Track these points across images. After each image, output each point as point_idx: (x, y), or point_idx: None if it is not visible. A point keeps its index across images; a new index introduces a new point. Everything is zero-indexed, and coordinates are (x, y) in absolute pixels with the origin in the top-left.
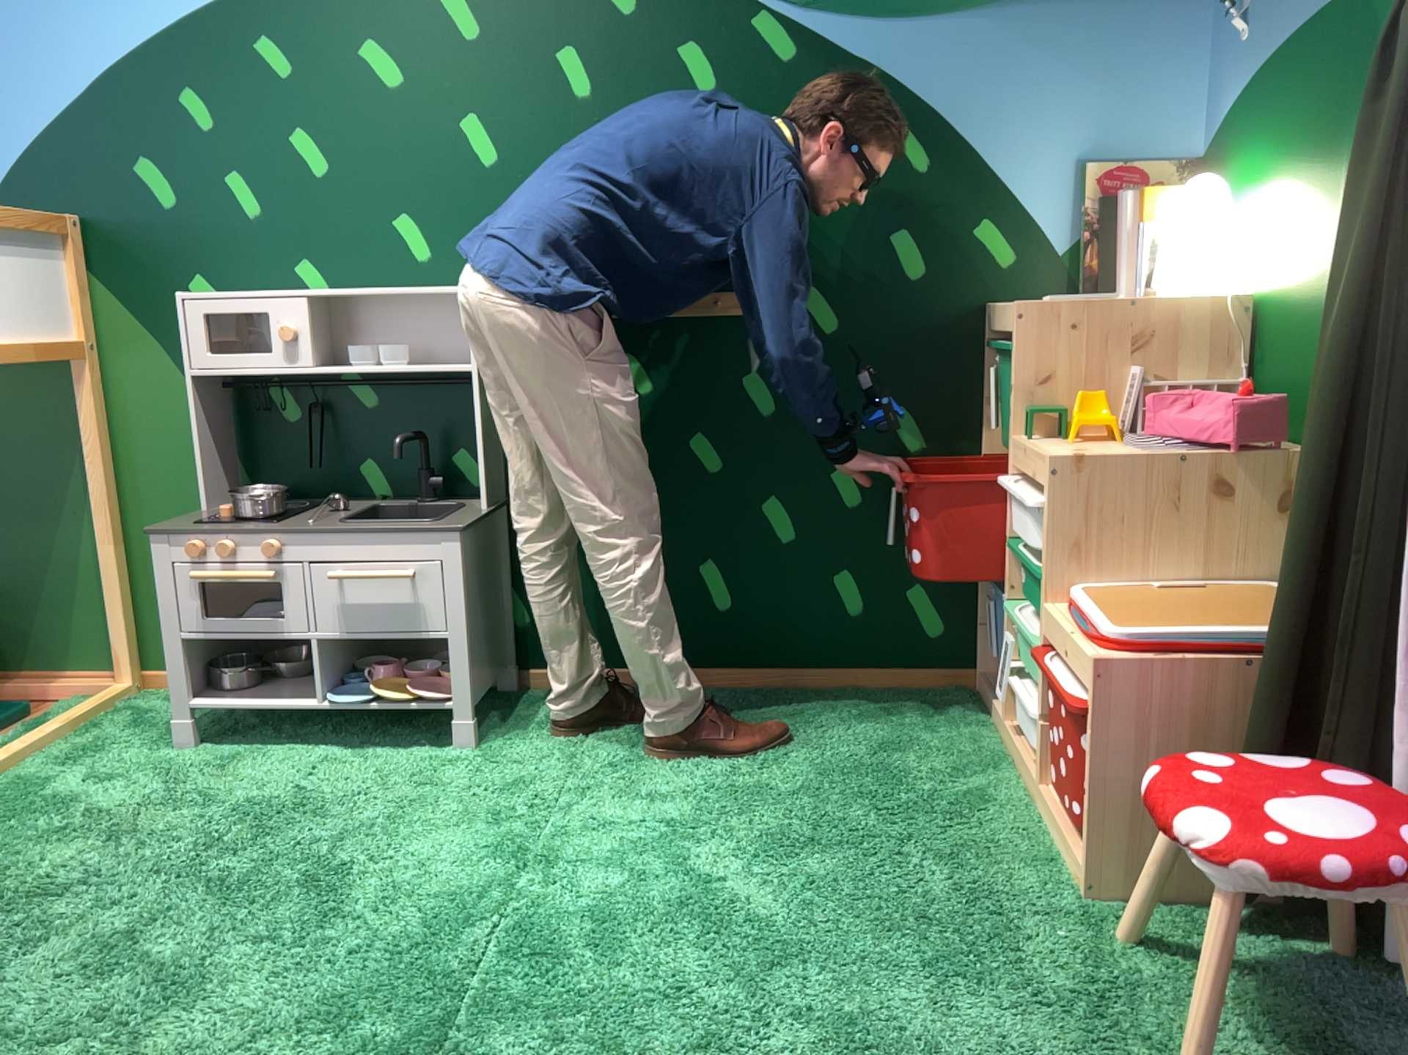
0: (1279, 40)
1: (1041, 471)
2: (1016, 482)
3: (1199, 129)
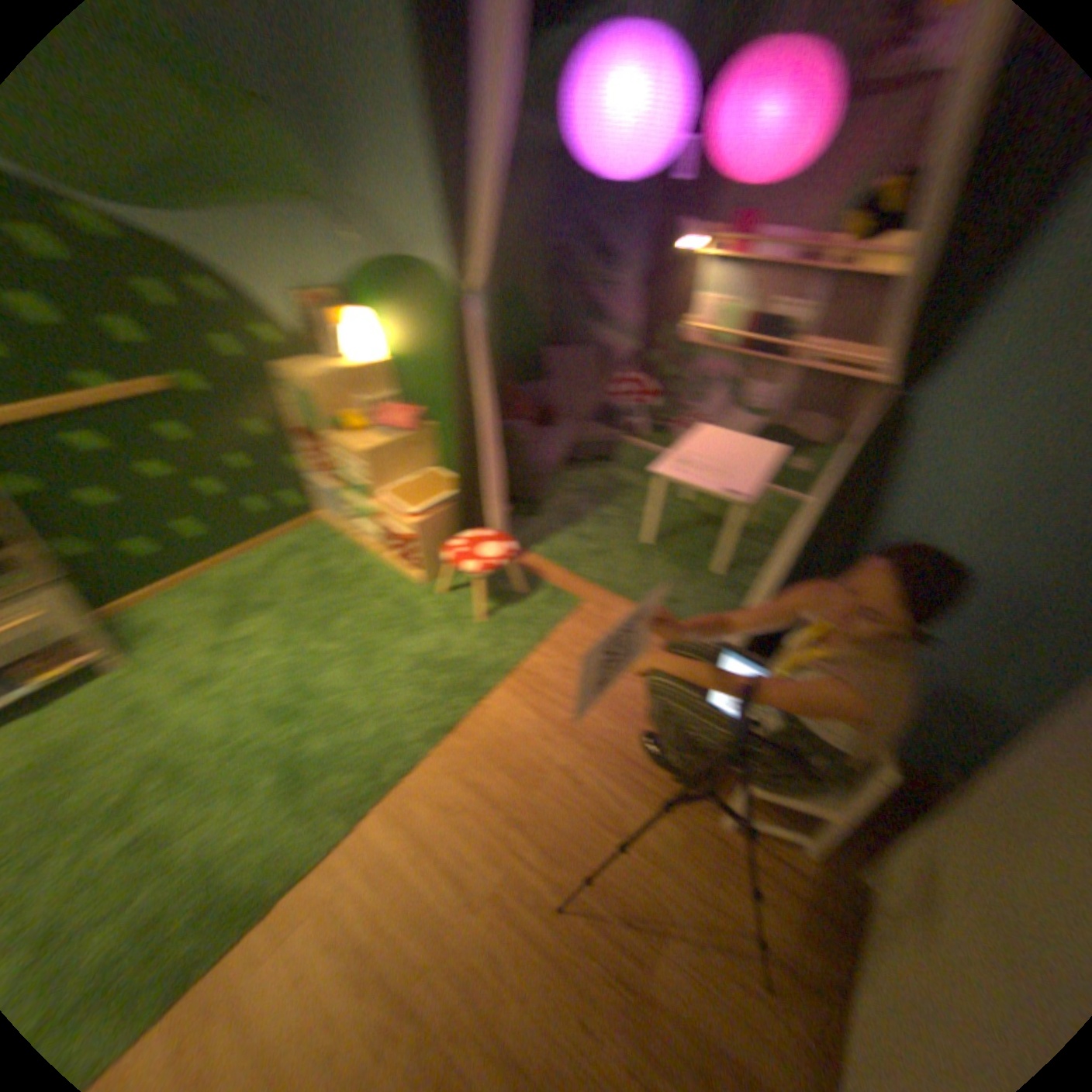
0: (368, 255)
1: (347, 456)
2: (323, 451)
3: (329, 272)
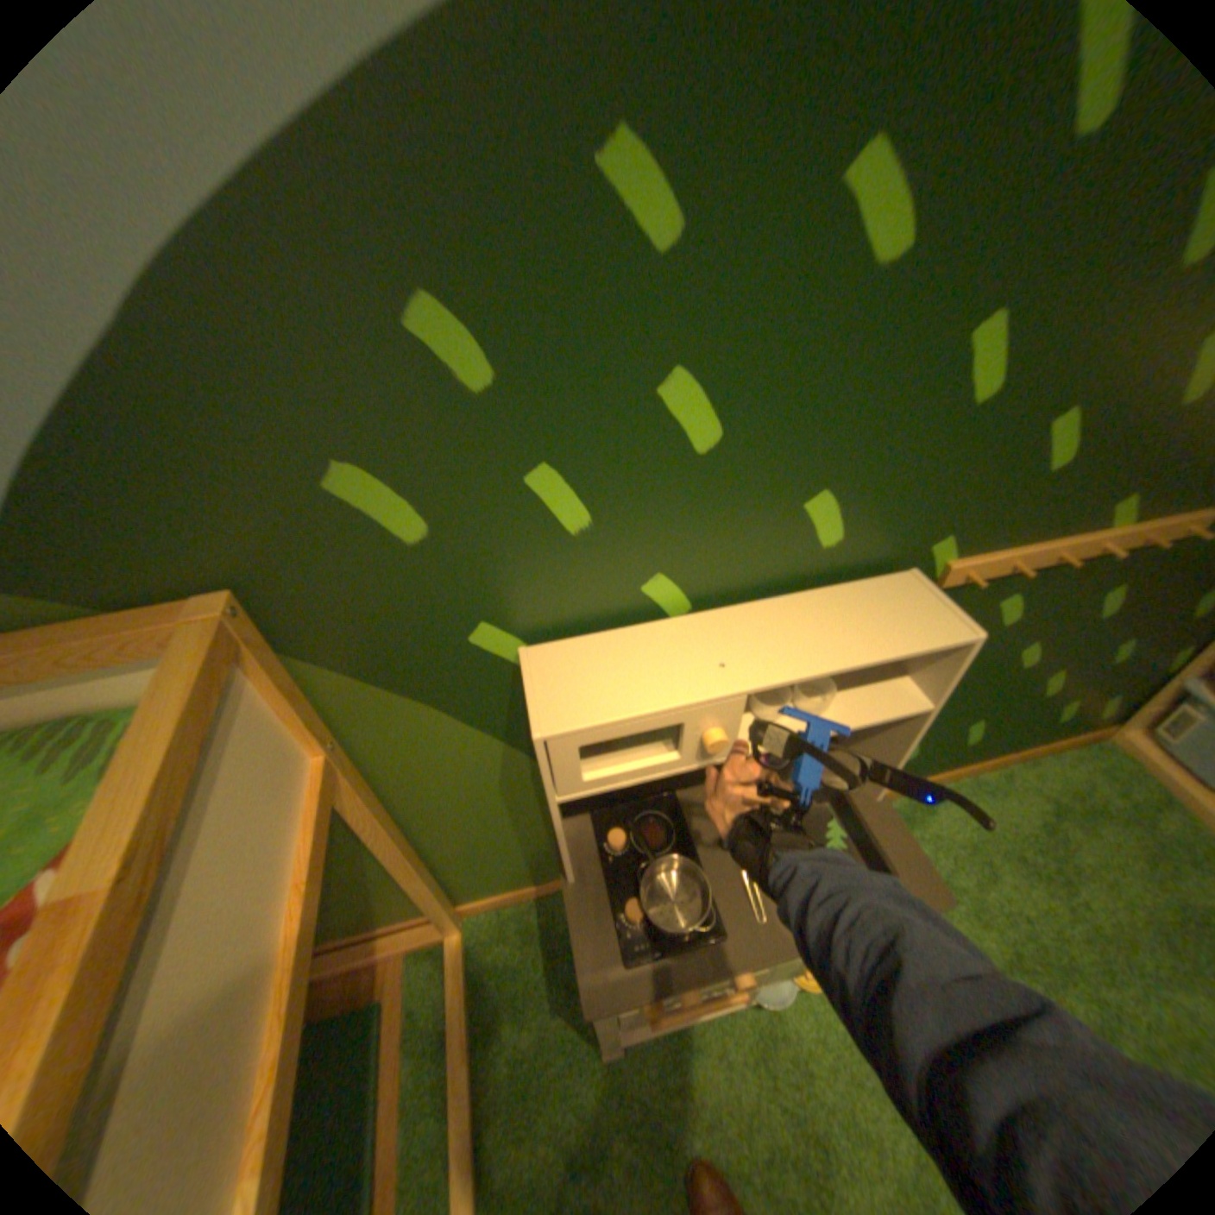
0: None
1: None
2: None
3: None
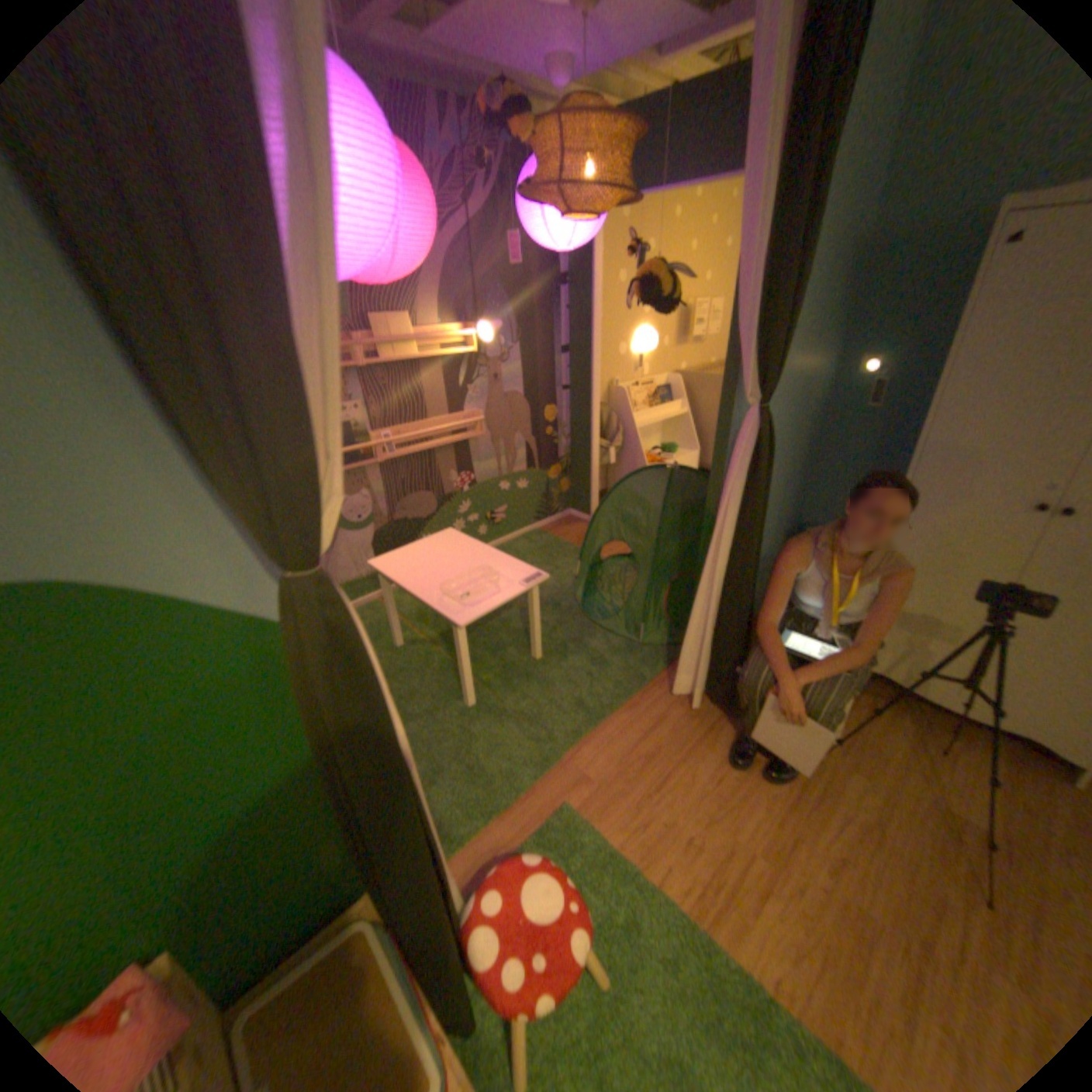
0: None
1: None
2: None
3: None
